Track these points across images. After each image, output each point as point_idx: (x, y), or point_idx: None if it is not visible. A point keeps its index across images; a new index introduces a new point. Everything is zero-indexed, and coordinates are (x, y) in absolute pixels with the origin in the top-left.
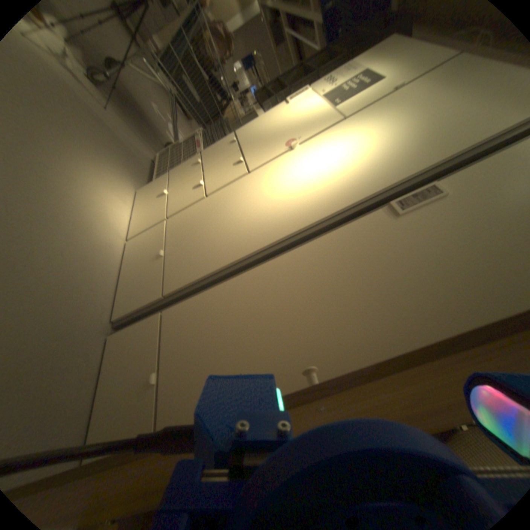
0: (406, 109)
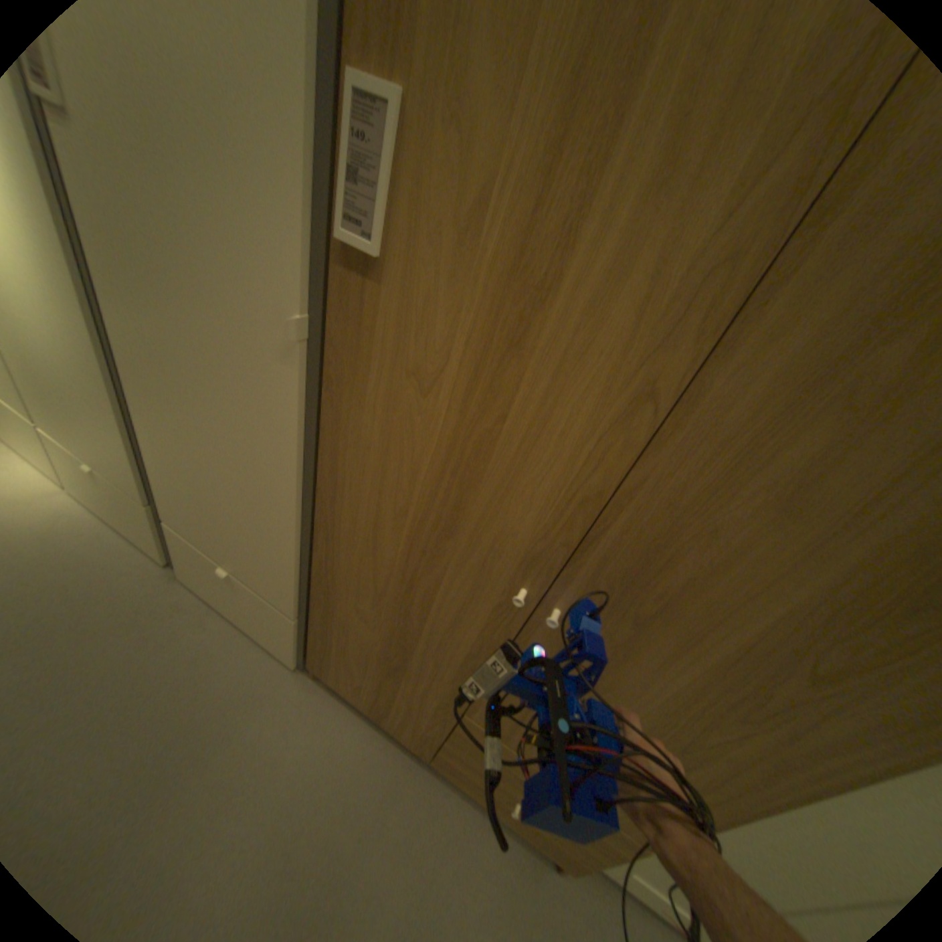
0: None
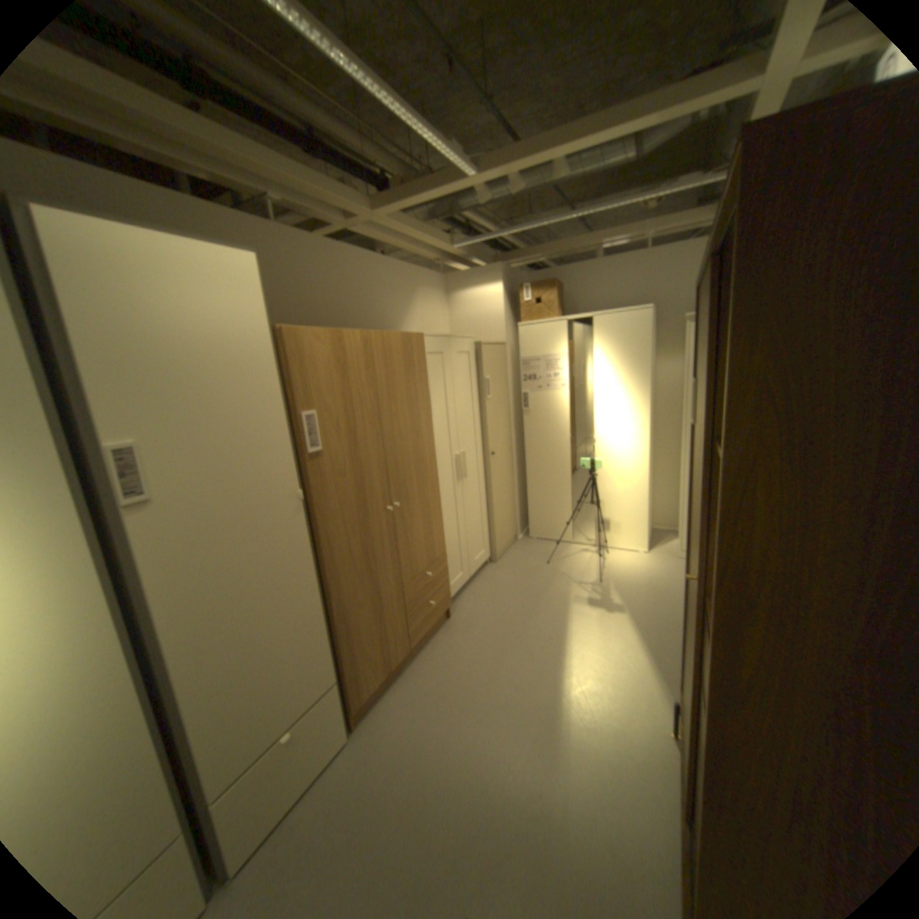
0: None
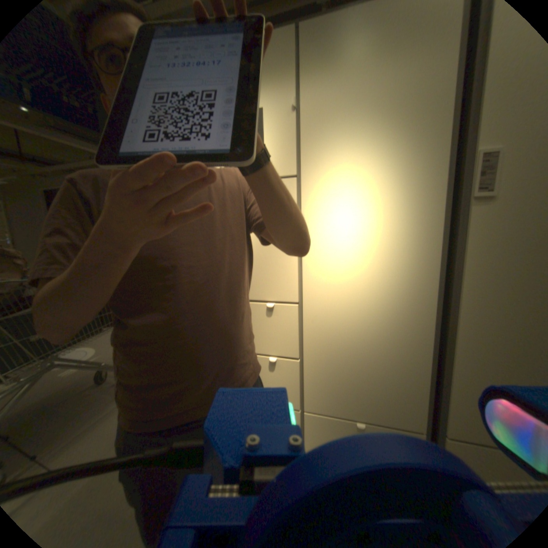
0: (341, 115)
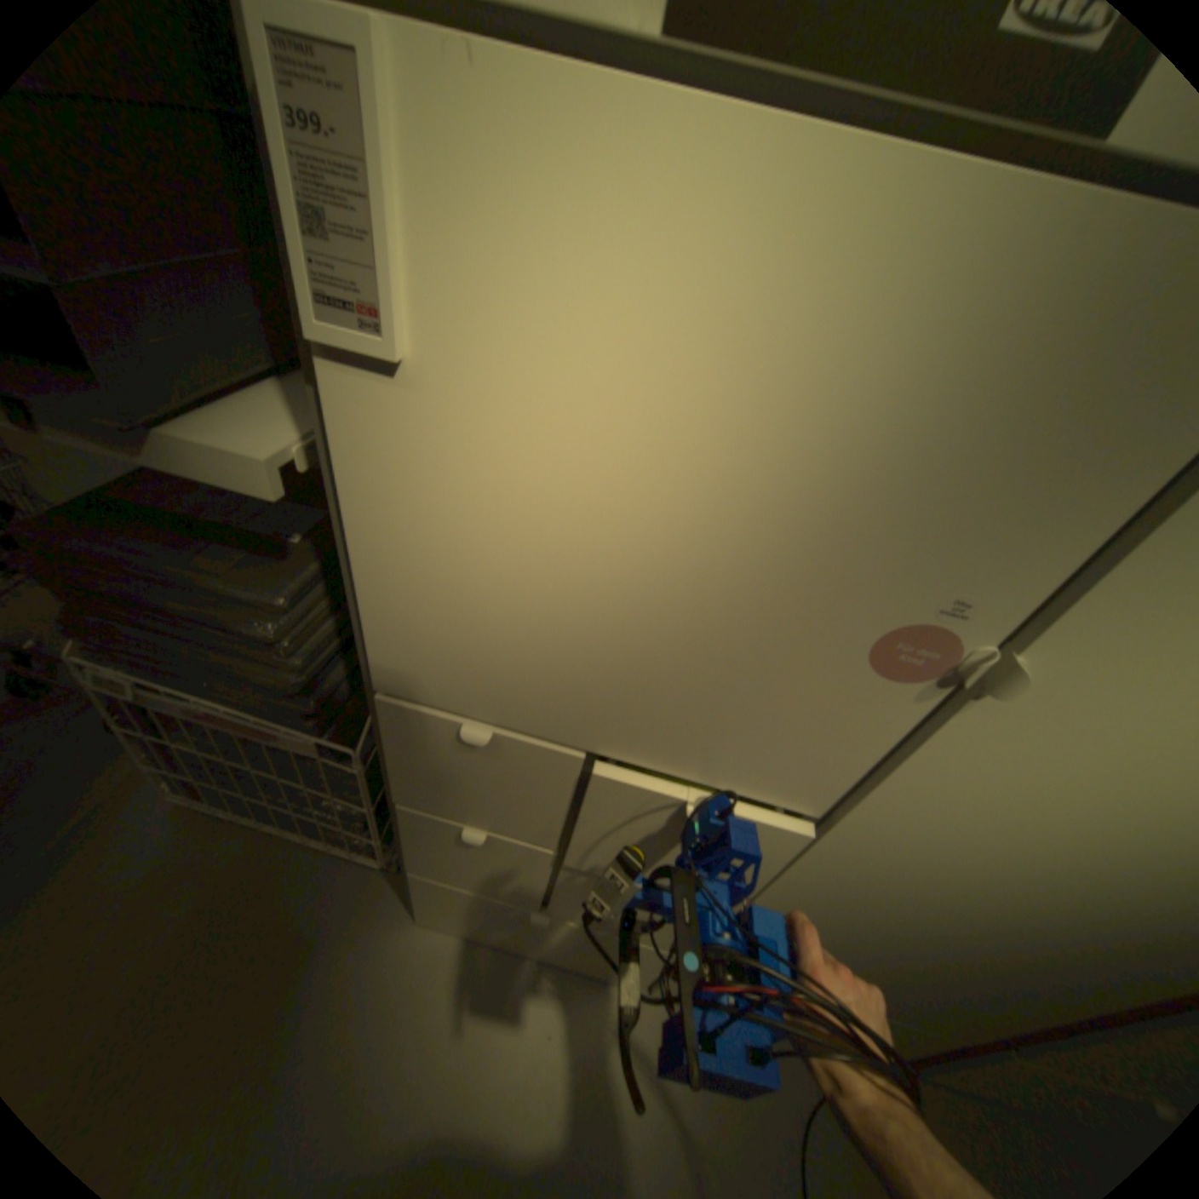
0: None
